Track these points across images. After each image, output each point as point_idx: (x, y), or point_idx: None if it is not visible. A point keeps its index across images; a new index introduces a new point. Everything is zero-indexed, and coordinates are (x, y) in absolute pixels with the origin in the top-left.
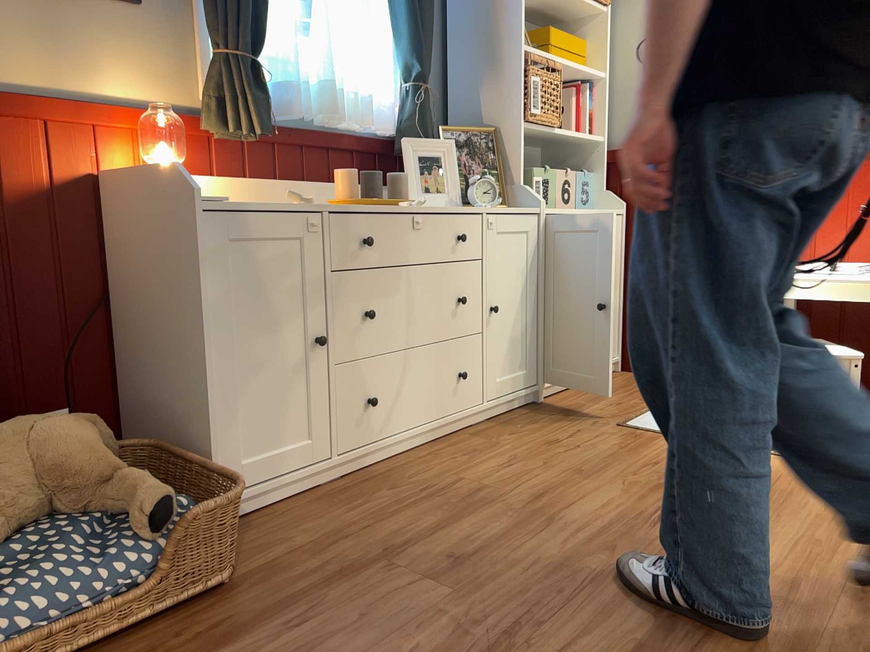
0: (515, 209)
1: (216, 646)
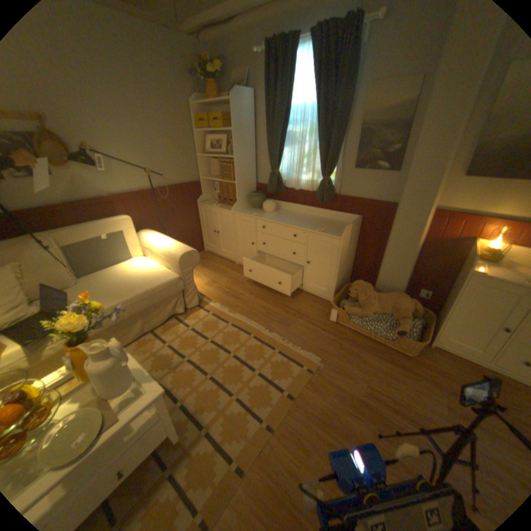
0: None
1: (390, 363)
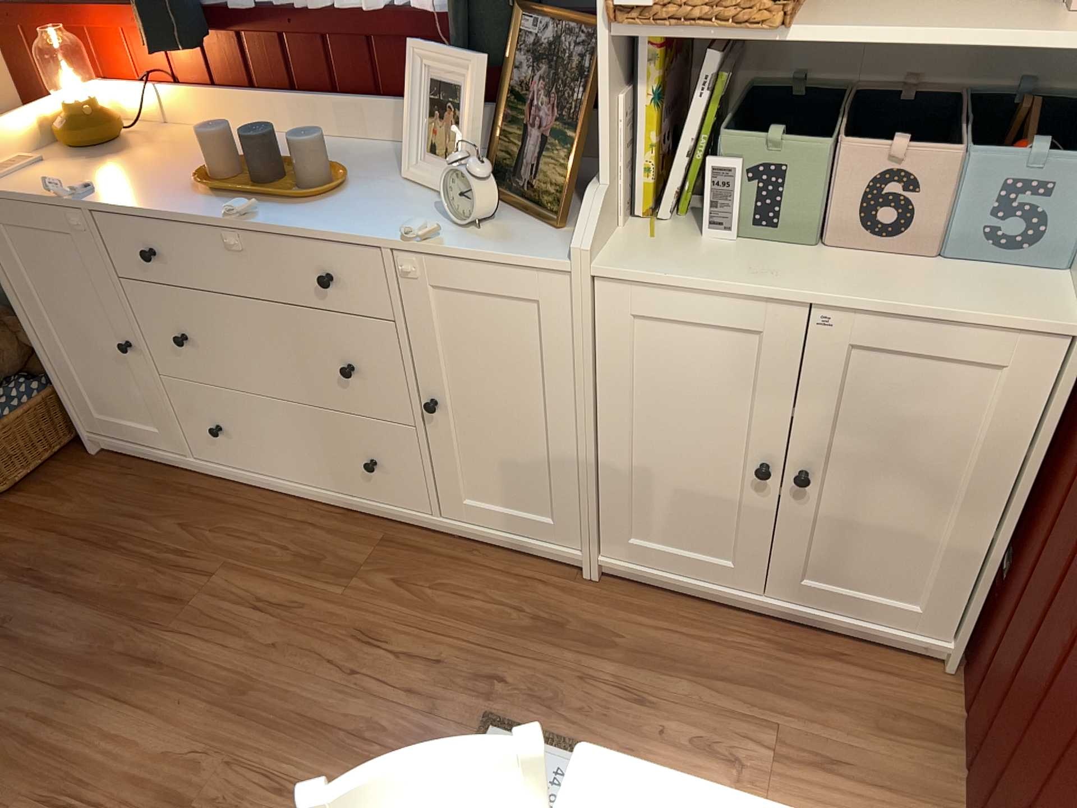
0: (539, 246)
1: None
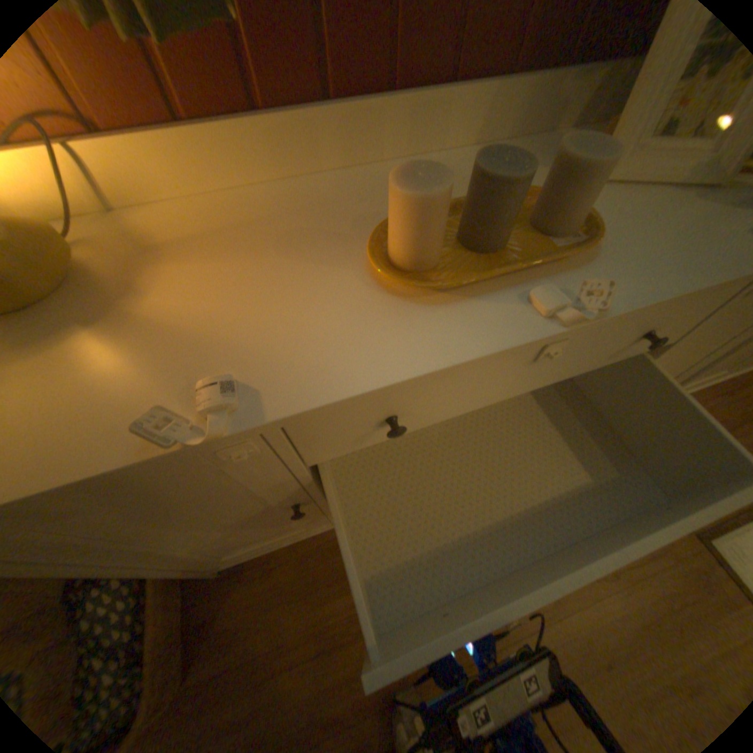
0: None
1: None
